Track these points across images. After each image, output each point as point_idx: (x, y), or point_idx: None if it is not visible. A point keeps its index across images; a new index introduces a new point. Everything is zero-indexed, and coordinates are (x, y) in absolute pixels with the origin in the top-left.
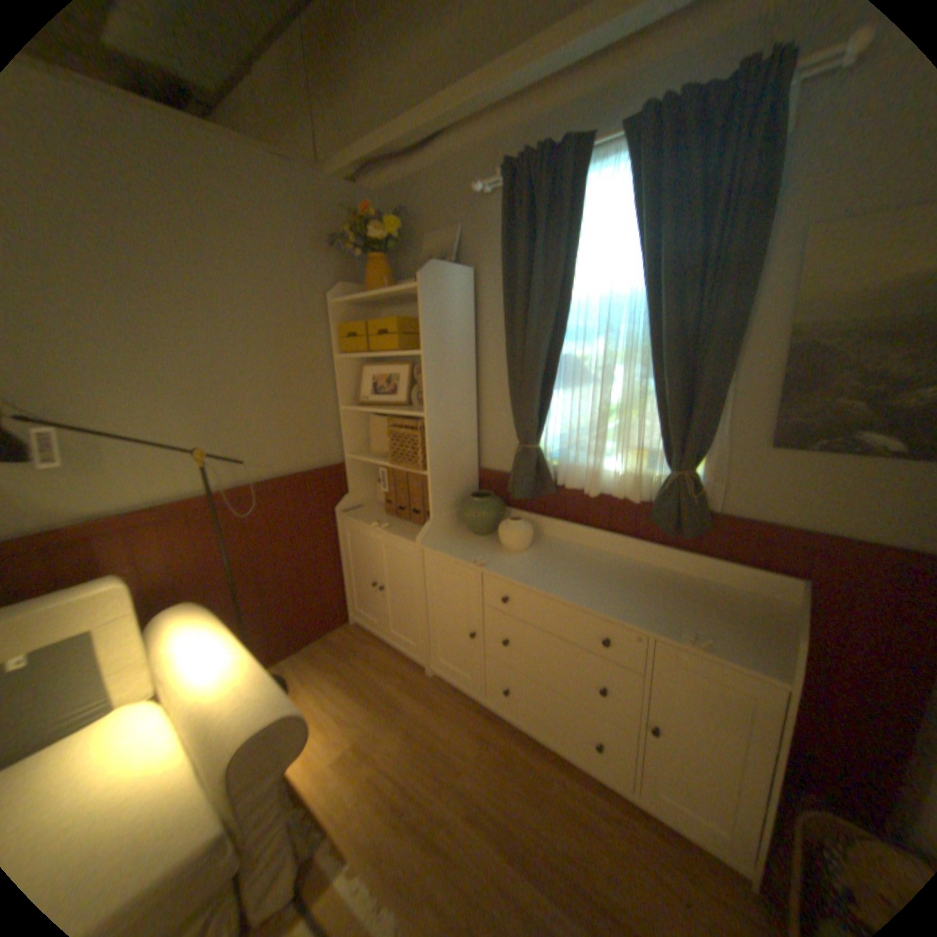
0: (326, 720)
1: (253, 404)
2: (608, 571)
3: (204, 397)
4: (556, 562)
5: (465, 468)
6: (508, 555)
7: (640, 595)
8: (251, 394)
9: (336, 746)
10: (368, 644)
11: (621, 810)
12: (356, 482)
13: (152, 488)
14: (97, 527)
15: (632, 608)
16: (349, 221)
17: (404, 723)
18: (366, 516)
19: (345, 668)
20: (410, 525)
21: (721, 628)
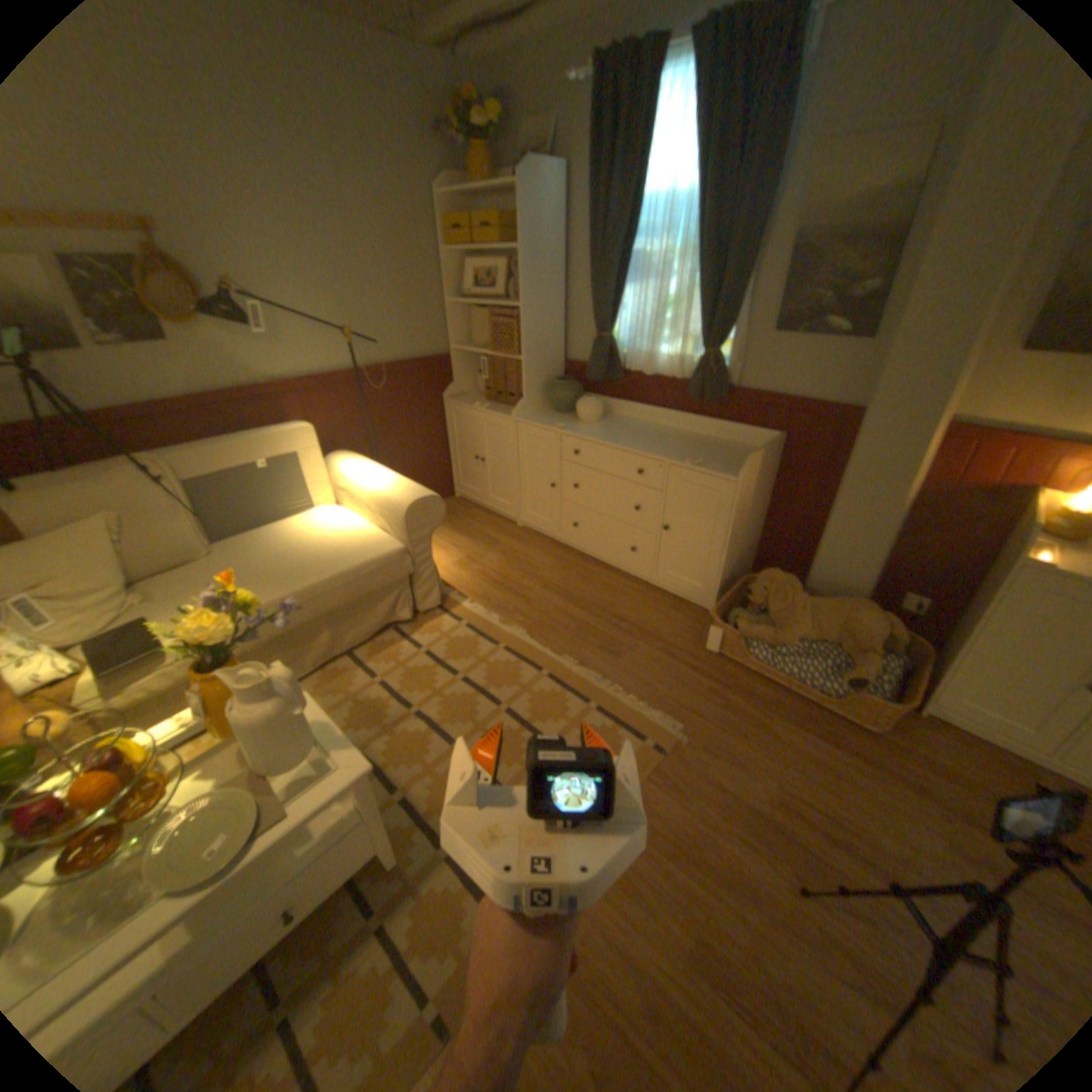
0: (445, 544)
1: (376, 293)
2: (653, 434)
3: (341, 284)
4: (616, 429)
5: (552, 358)
6: (581, 424)
7: (669, 444)
8: (375, 283)
9: (455, 556)
10: (472, 508)
11: (642, 586)
12: (459, 372)
13: (312, 359)
14: (282, 385)
15: (659, 450)
16: (450, 101)
17: (501, 547)
18: (468, 401)
19: (455, 520)
20: (506, 407)
21: (713, 458)
